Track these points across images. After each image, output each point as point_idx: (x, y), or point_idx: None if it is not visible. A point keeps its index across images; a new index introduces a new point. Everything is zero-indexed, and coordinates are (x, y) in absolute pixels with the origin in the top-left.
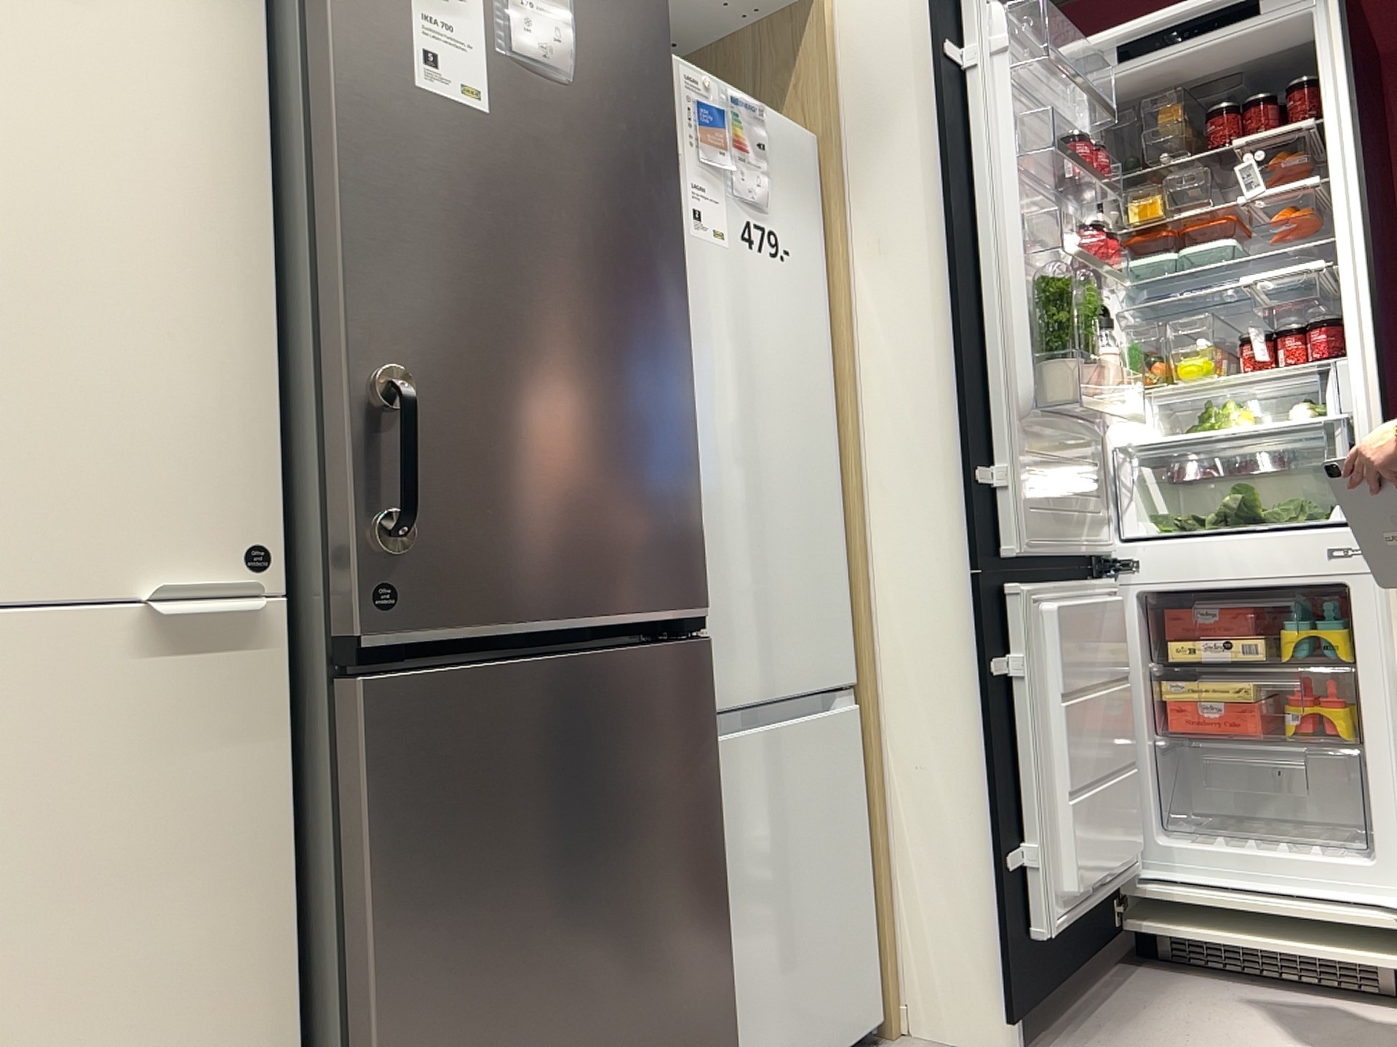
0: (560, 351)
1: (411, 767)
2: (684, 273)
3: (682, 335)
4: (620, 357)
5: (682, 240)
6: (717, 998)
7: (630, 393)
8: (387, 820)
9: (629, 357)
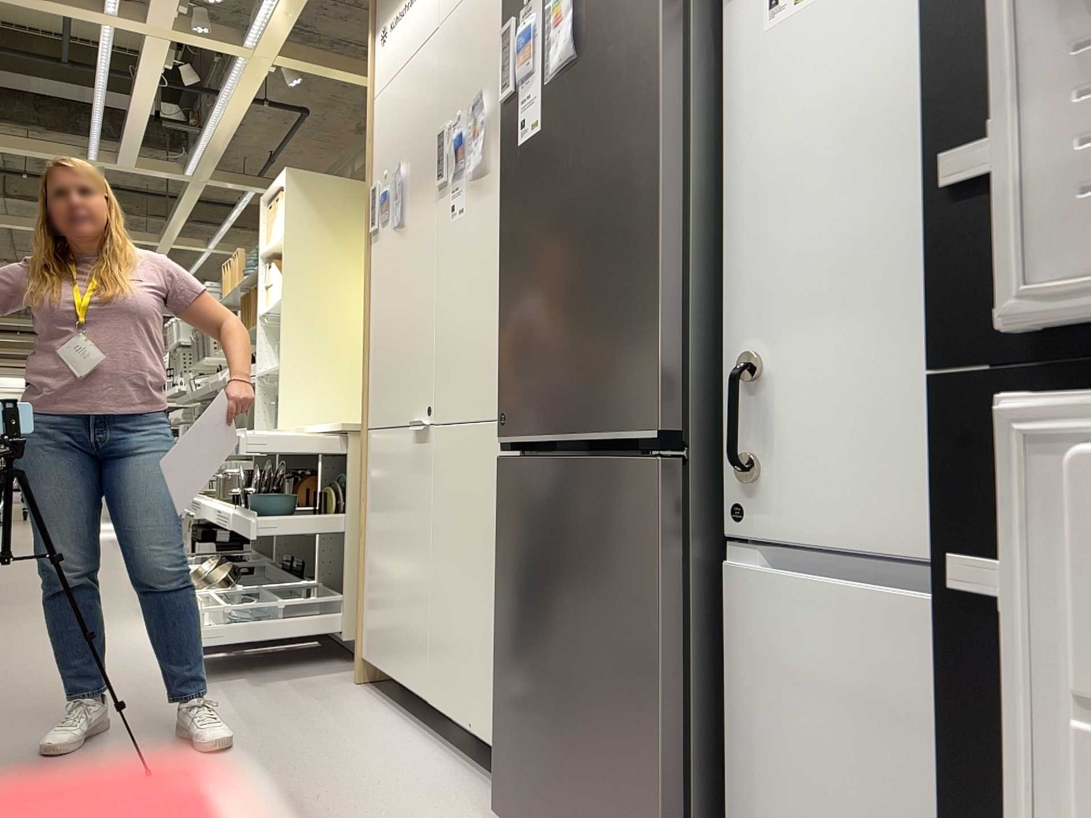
0: (567, 254)
1: (508, 505)
2: (659, 125)
3: (652, 187)
4: (601, 238)
5: (660, 95)
6: (657, 782)
7: (607, 262)
8: (502, 528)
9: (607, 234)
